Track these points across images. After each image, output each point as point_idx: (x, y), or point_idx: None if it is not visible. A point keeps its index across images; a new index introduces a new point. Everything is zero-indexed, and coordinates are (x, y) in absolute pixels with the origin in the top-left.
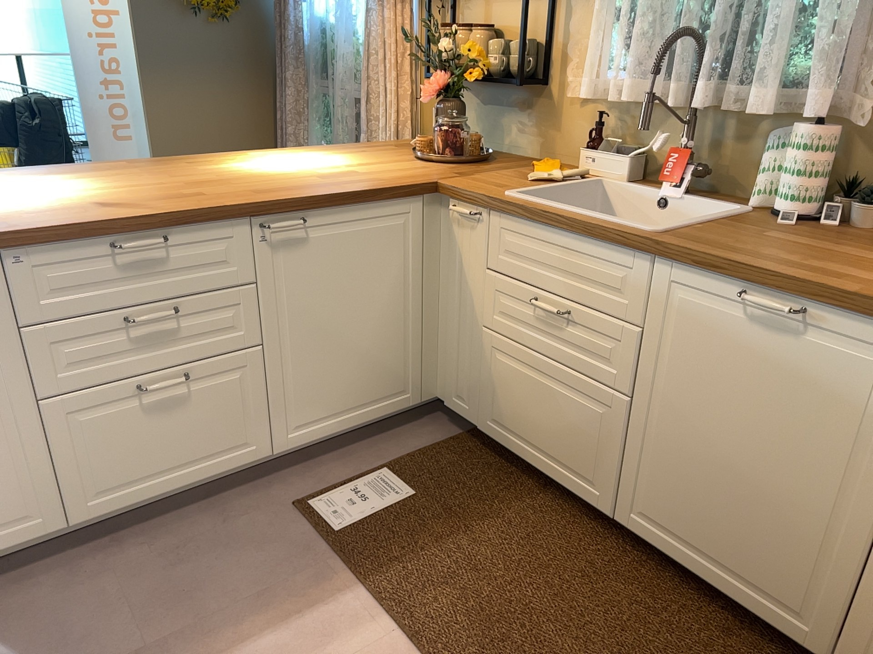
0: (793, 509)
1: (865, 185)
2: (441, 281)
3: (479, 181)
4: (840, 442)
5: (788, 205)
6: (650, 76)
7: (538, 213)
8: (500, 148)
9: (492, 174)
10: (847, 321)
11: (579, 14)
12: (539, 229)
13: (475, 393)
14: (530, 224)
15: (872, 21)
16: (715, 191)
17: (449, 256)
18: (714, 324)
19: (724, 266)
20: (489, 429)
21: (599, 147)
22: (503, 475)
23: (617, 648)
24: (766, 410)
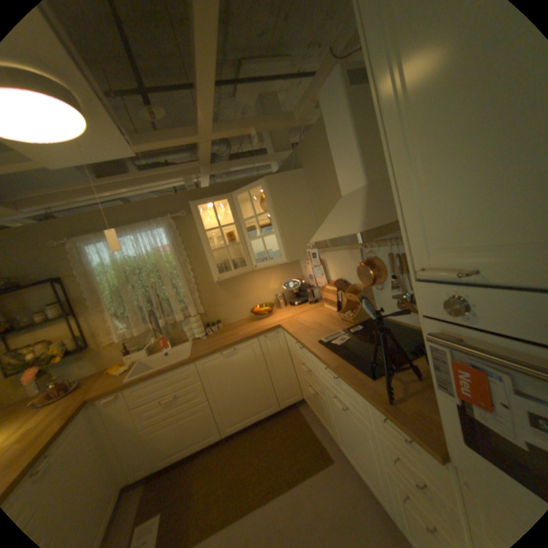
0: (256, 387)
1: (209, 322)
2: (102, 436)
3: (101, 388)
4: (254, 366)
5: (200, 334)
6: (140, 325)
7: (147, 377)
8: (72, 380)
9: (97, 384)
10: (242, 345)
11: (93, 319)
12: (149, 381)
13: (145, 460)
14: (144, 382)
15: (191, 292)
16: (175, 343)
17: (102, 423)
18: (218, 365)
19: (214, 351)
20: (160, 466)
21: (127, 353)
22: (177, 473)
23: (255, 457)
24: (239, 373)
